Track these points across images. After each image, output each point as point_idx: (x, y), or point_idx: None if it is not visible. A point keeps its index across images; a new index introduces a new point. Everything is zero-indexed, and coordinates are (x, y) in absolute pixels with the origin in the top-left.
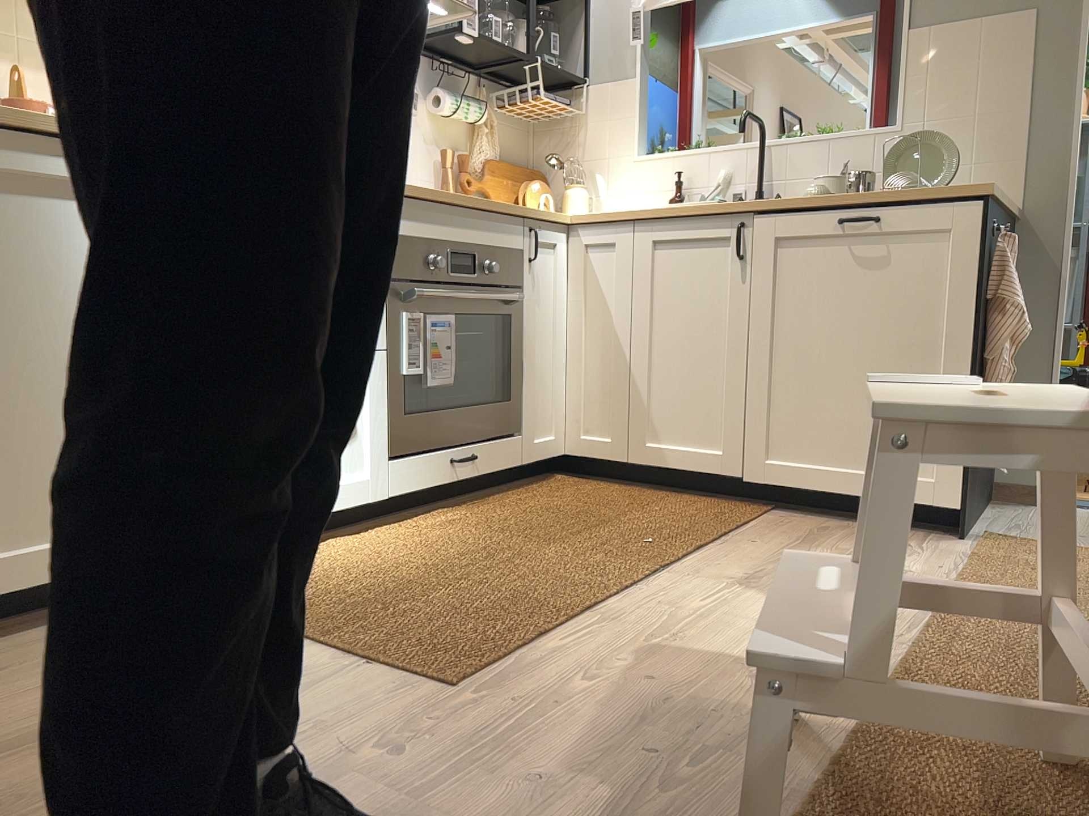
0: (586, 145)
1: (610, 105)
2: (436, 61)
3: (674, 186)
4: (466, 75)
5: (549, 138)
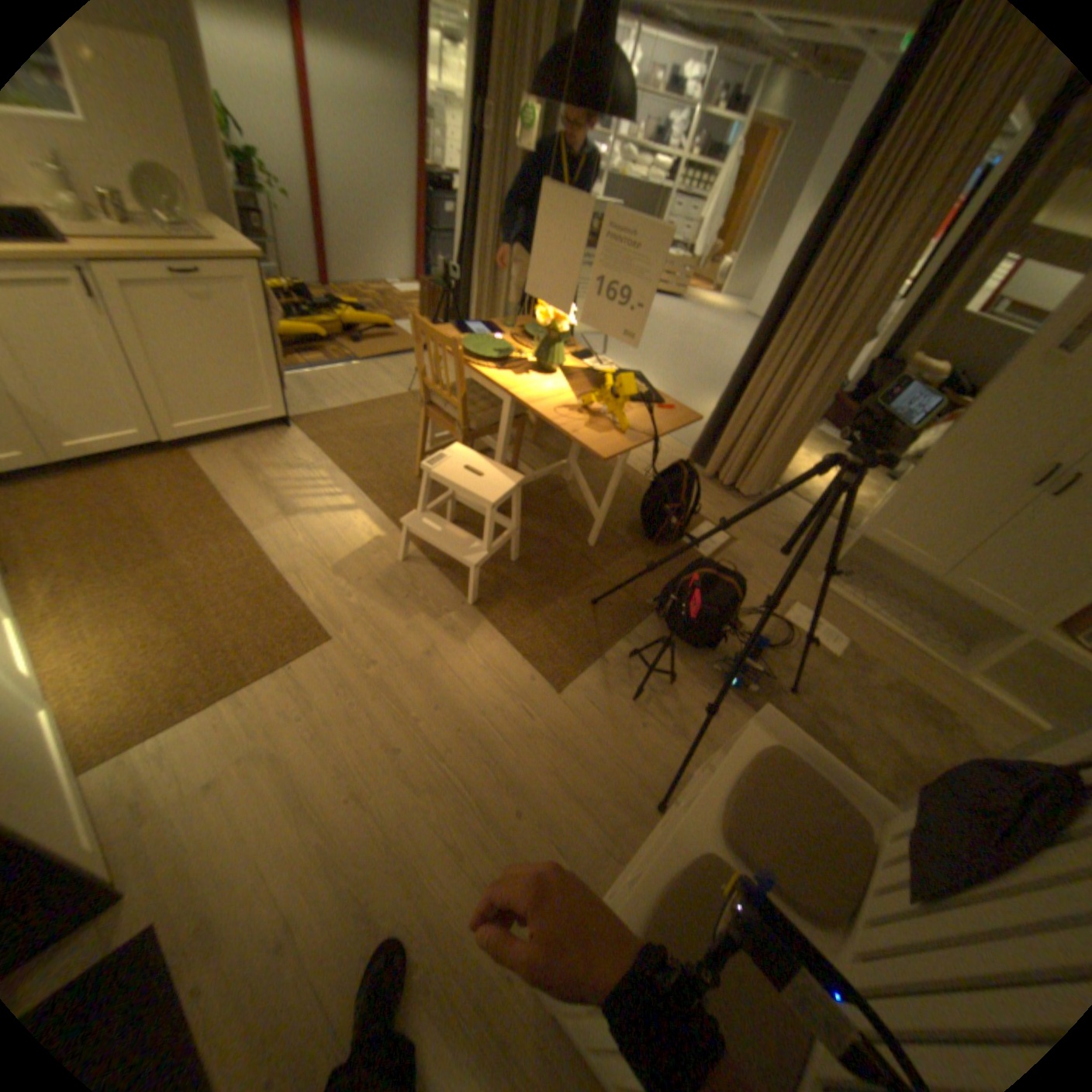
0: None
1: None
2: None
3: None
4: None
5: None
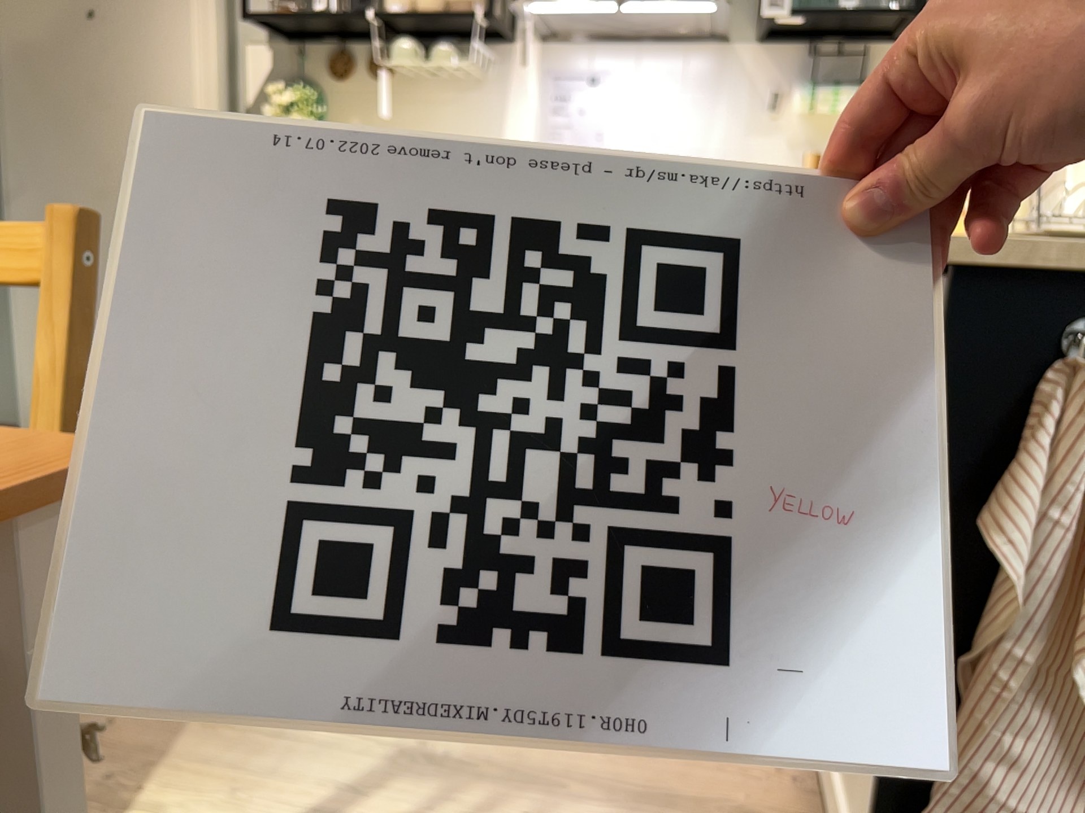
0: None
1: None
2: (820, 41)
3: None
4: (882, 42)
5: None
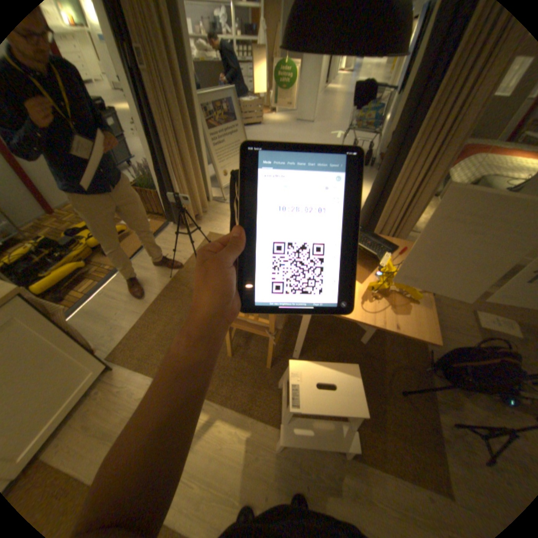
0: None
1: None
2: None
3: None
4: None
5: None
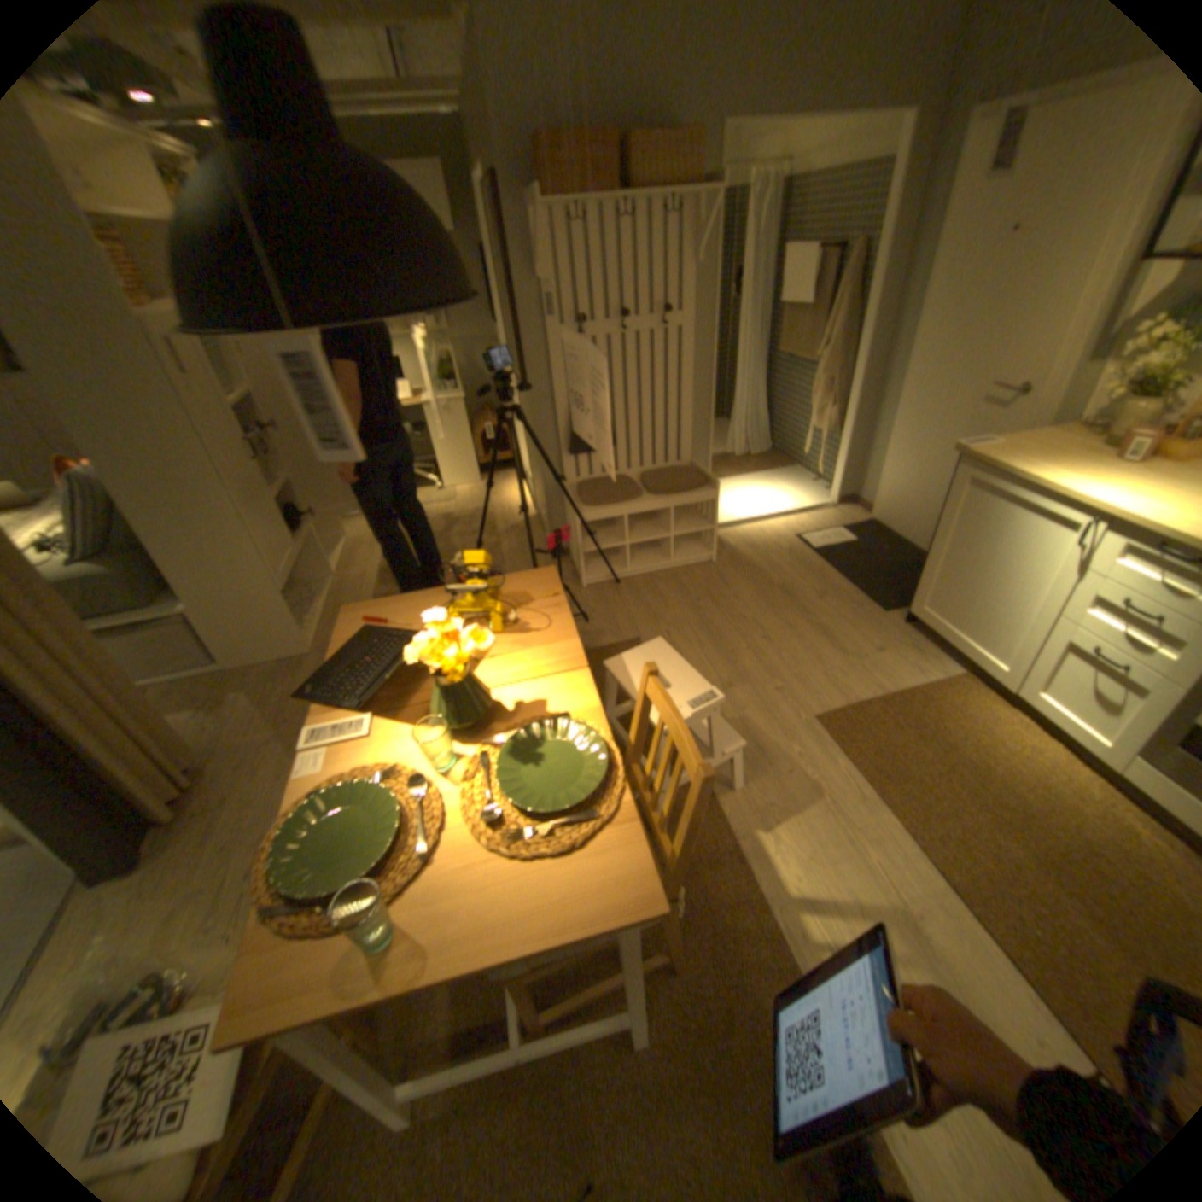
0: None
1: None
2: None
3: None
4: None
5: None
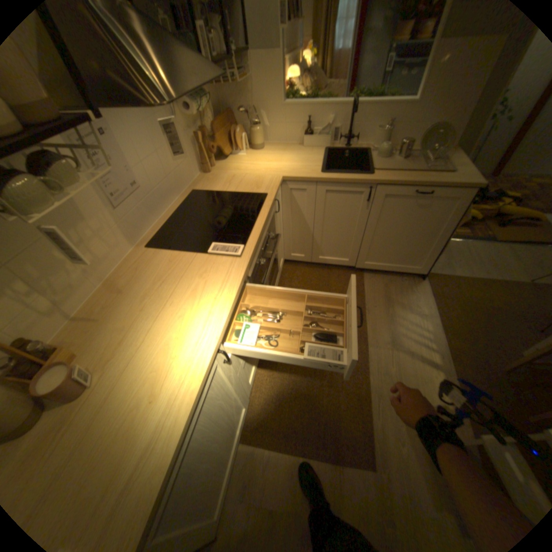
0: (251, 90)
1: (264, 64)
2: None
3: (304, 119)
4: None
5: (227, 83)
